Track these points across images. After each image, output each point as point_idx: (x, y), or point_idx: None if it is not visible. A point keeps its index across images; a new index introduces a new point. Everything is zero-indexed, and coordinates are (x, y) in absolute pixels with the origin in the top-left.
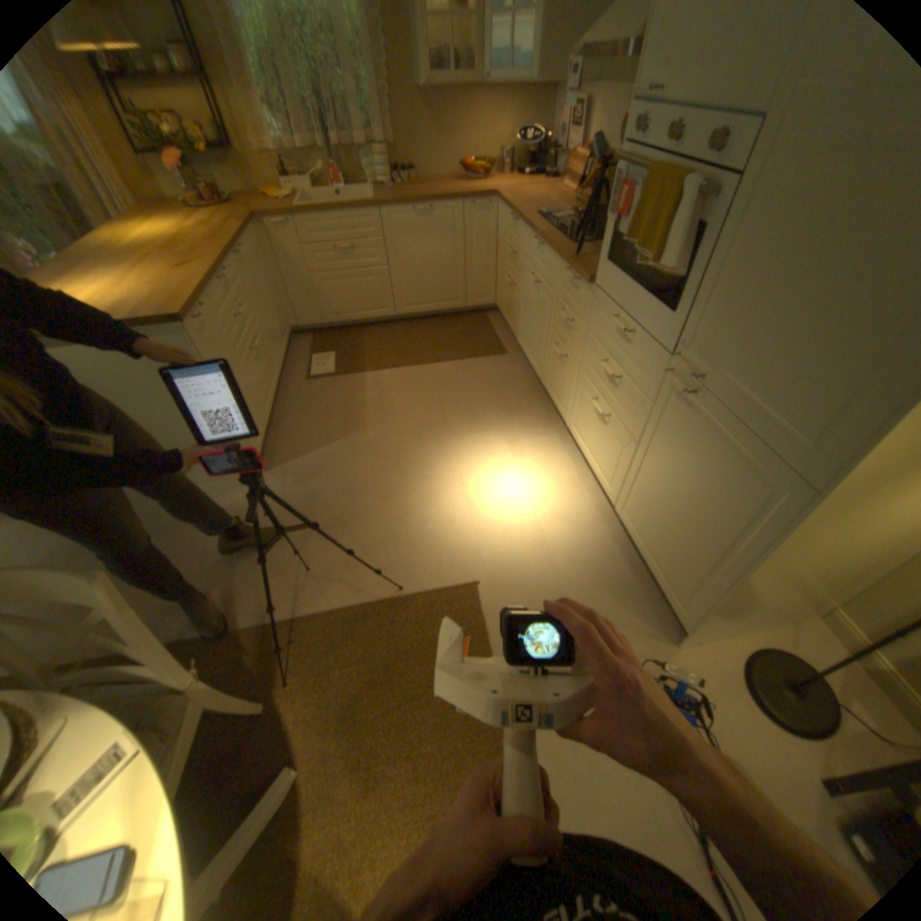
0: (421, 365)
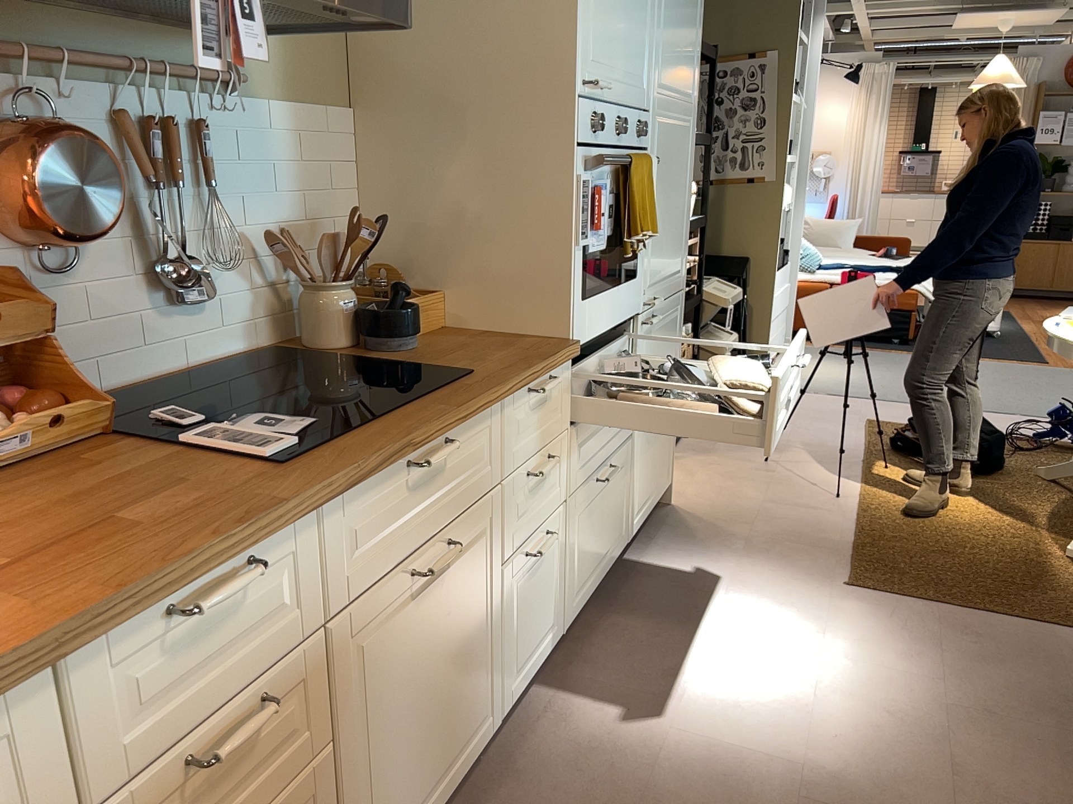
0: None
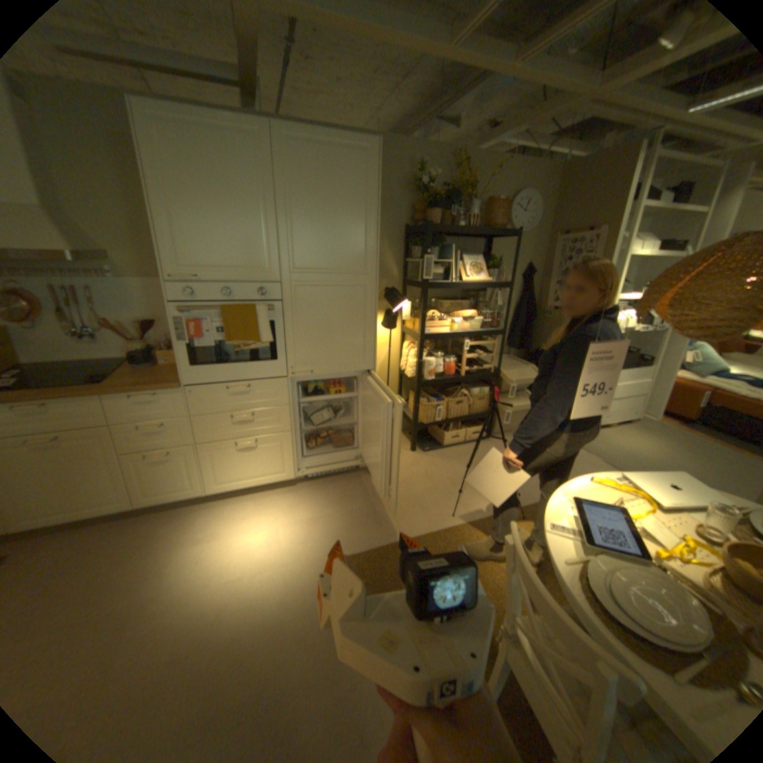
0: None
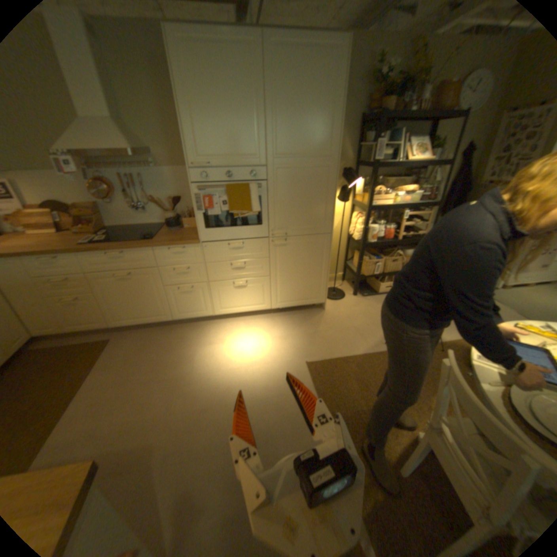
0: (71, 400)
